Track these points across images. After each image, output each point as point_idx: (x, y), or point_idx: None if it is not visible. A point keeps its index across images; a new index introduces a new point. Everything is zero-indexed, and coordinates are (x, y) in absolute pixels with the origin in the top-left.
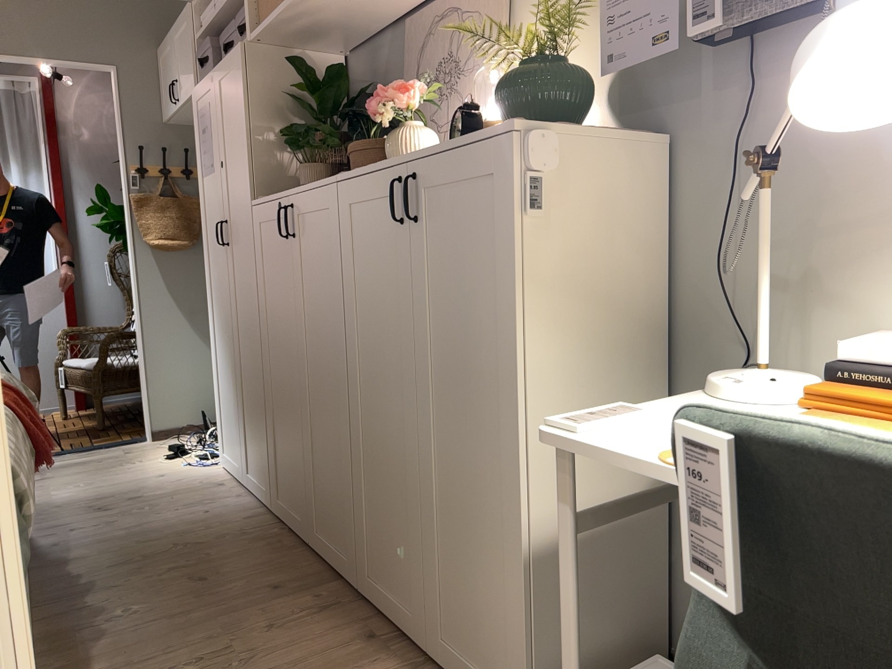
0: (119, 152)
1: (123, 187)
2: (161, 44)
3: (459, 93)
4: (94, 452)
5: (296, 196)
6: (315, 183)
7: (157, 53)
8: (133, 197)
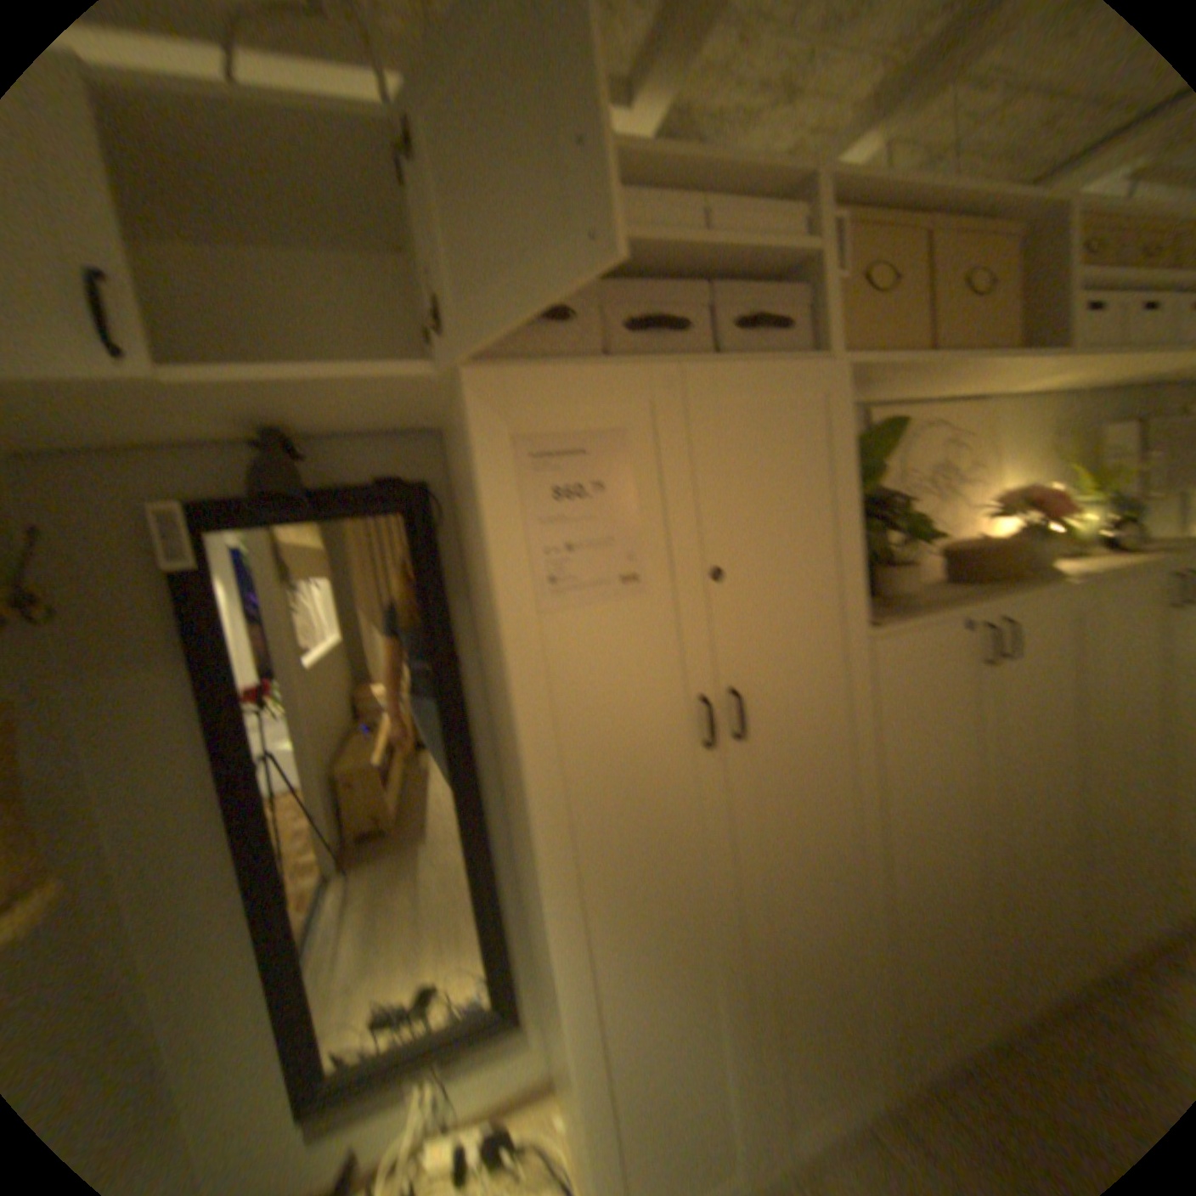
0: None
1: None
2: None
3: (966, 498)
4: None
5: (1020, 605)
6: (1028, 587)
7: None
8: None
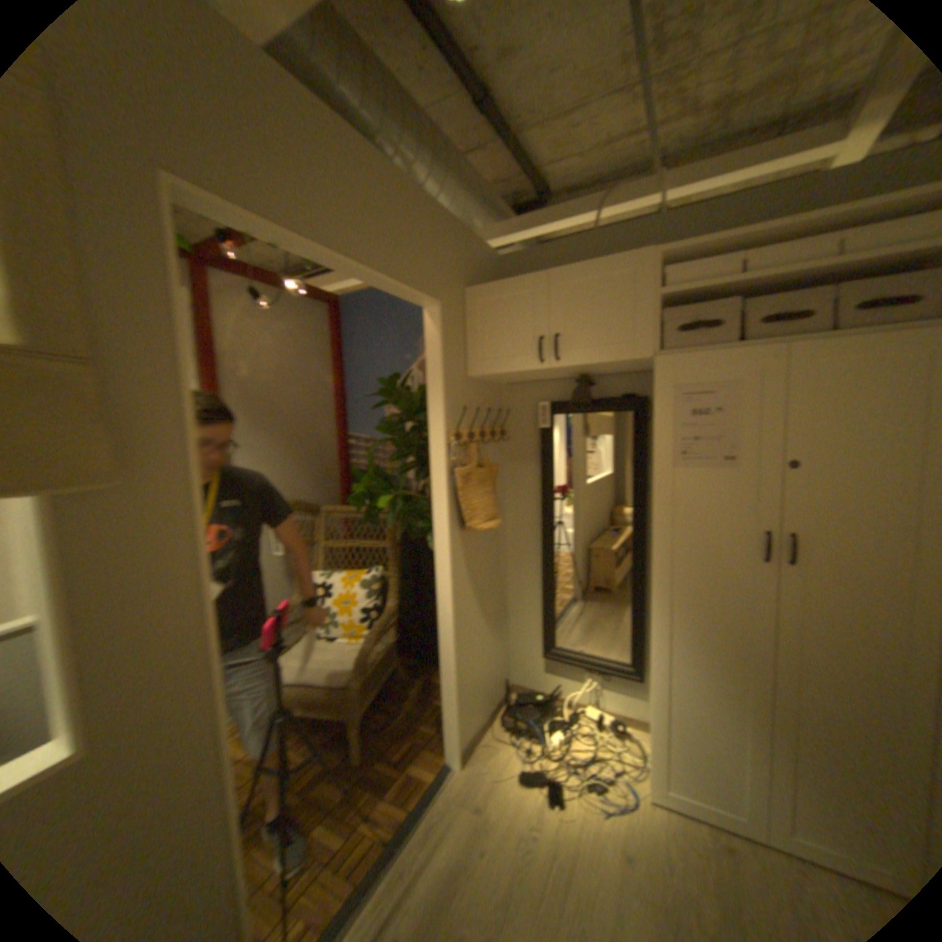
0: (429, 414)
1: (437, 460)
2: (490, 285)
3: None
4: (427, 832)
5: None
6: None
7: (469, 293)
8: (461, 474)
